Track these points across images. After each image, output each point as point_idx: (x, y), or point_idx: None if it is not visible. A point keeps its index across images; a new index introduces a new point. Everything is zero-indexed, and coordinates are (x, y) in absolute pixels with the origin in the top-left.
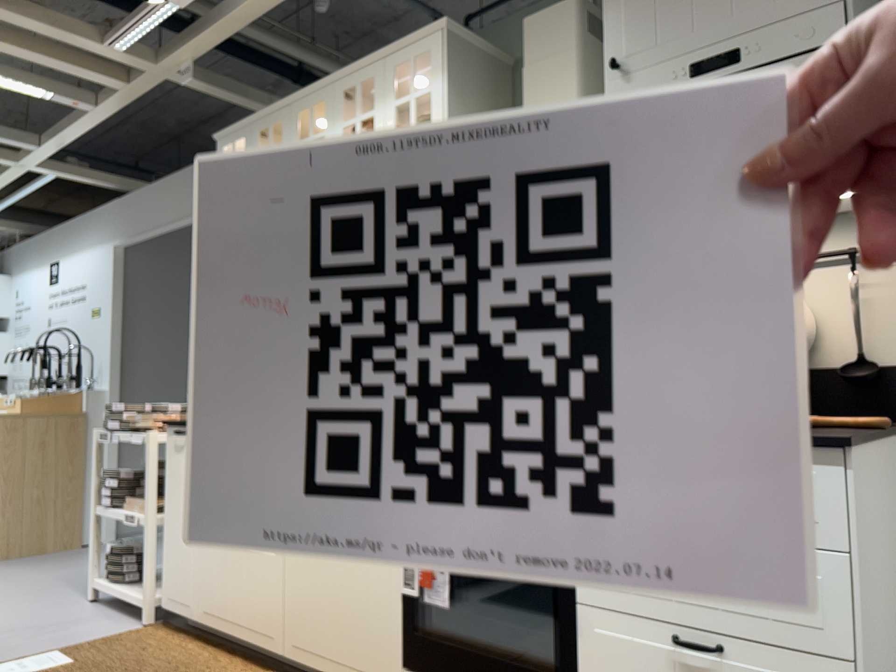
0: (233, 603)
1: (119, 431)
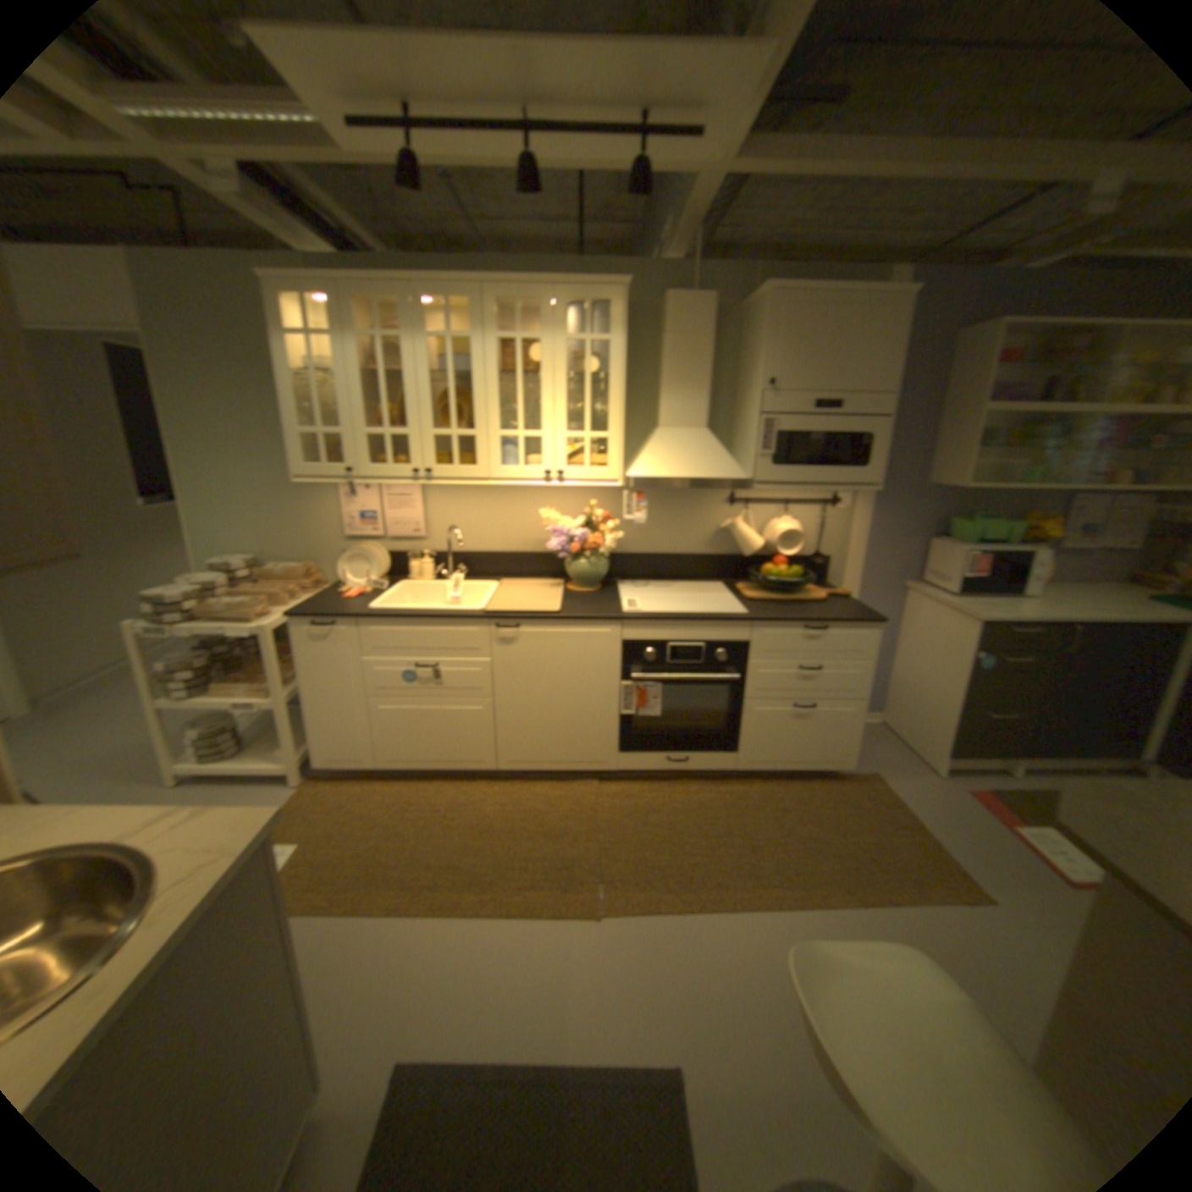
0: (429, 749)
1: (171, 624)
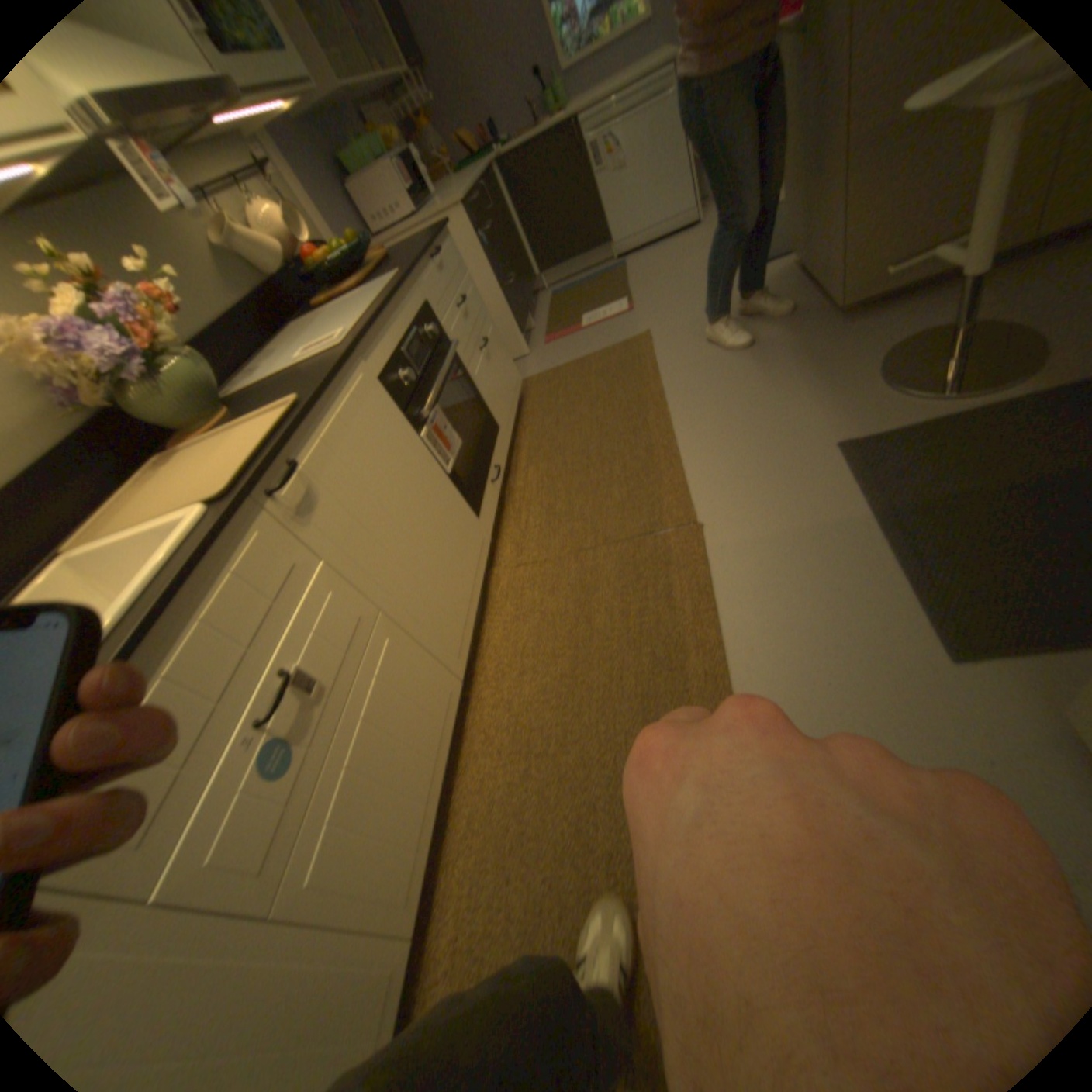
0: (415, 781)
1: None
